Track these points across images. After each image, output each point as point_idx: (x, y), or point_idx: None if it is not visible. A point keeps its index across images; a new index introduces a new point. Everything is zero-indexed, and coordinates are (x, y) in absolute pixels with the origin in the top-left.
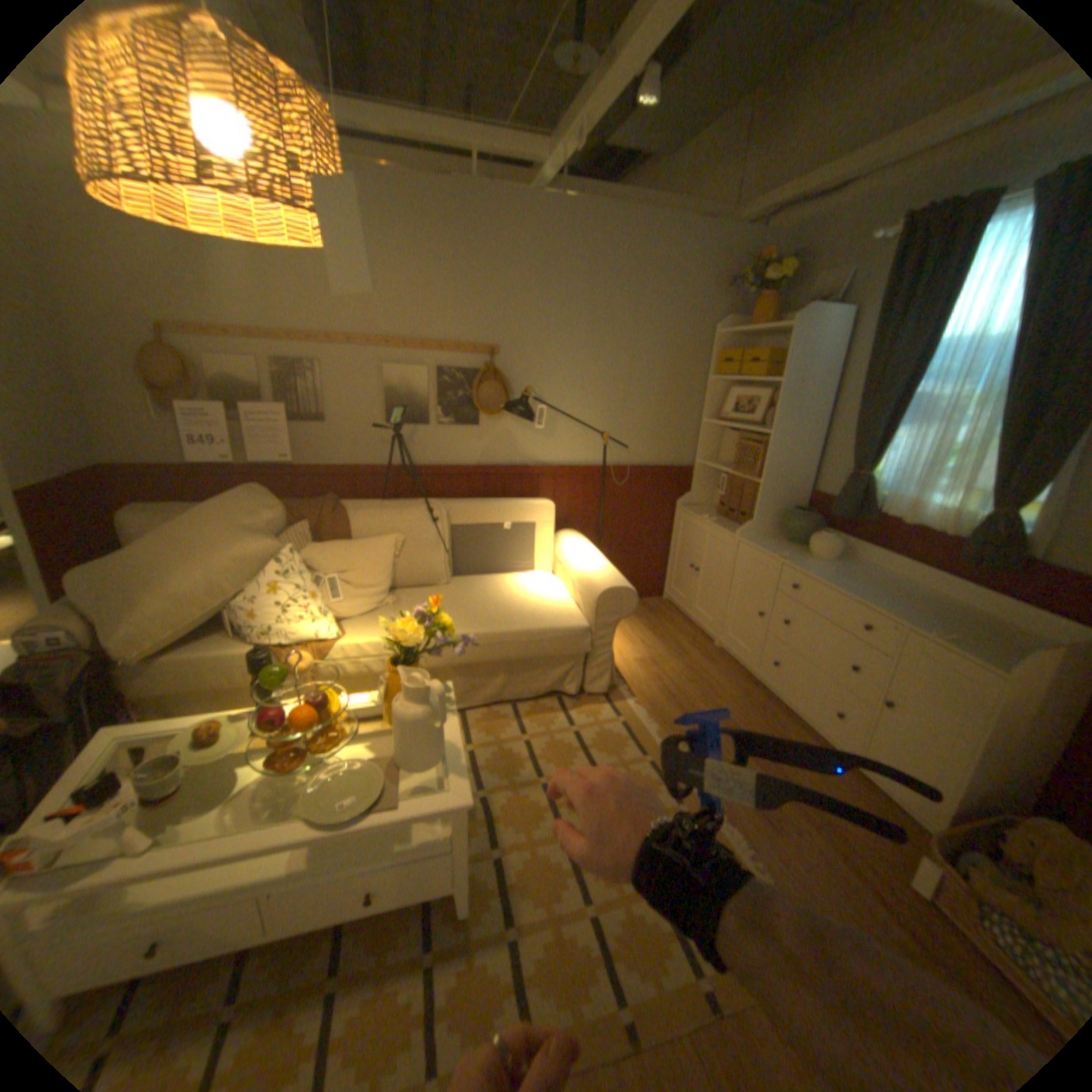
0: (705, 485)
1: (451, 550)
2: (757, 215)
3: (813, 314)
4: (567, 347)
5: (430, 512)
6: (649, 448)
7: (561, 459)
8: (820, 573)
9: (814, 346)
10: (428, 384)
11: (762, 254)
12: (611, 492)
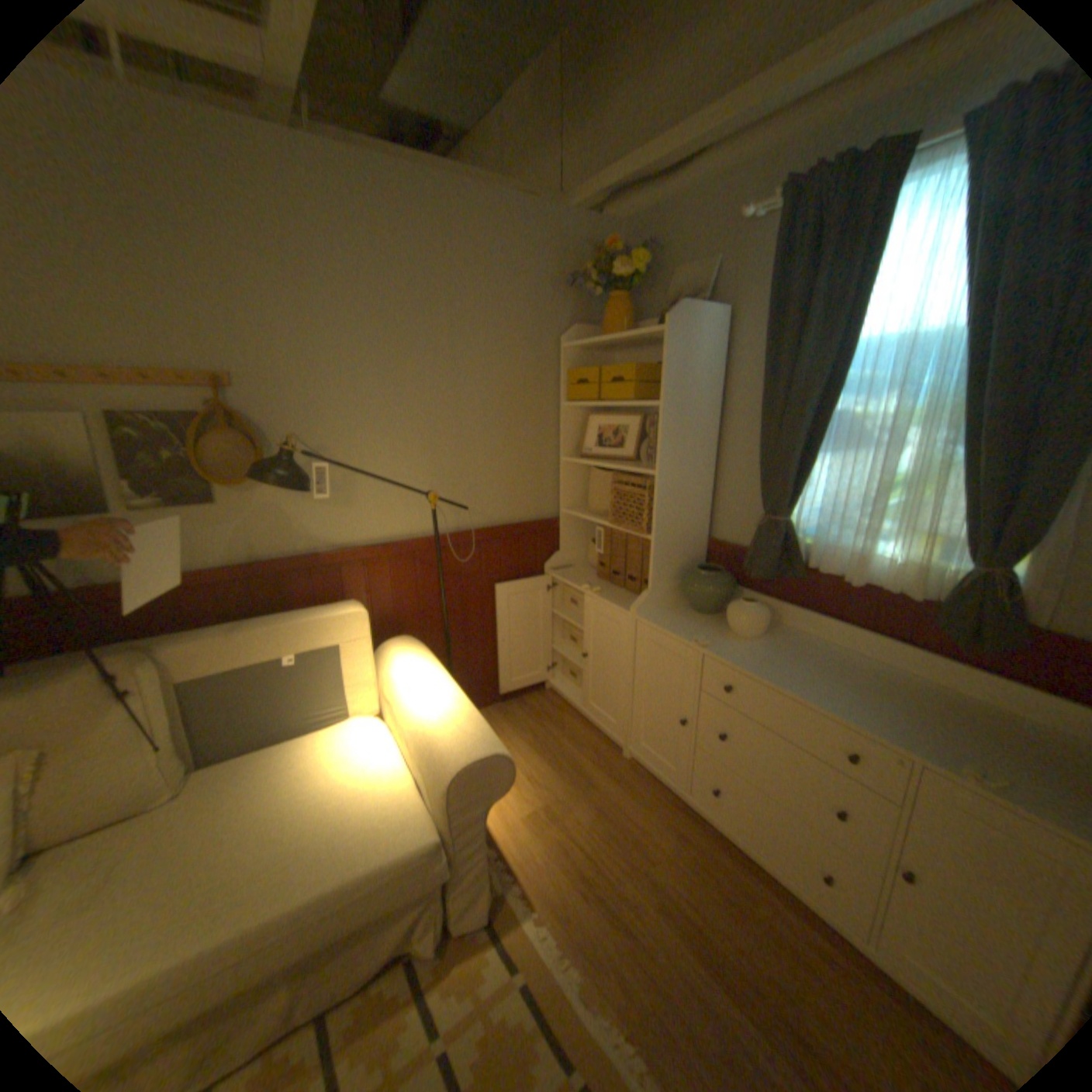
0: (577, 539)
1: (172, 739)
2: (588, 204)
3: (687, 314)
4: (355, 370)
5: (109, 682)
6: (500, 502)
7: (374, 535)
8: (759, 666)
9: (692, 357)
10: (94, 442)
11: (603, 249)
12: (457, 568)
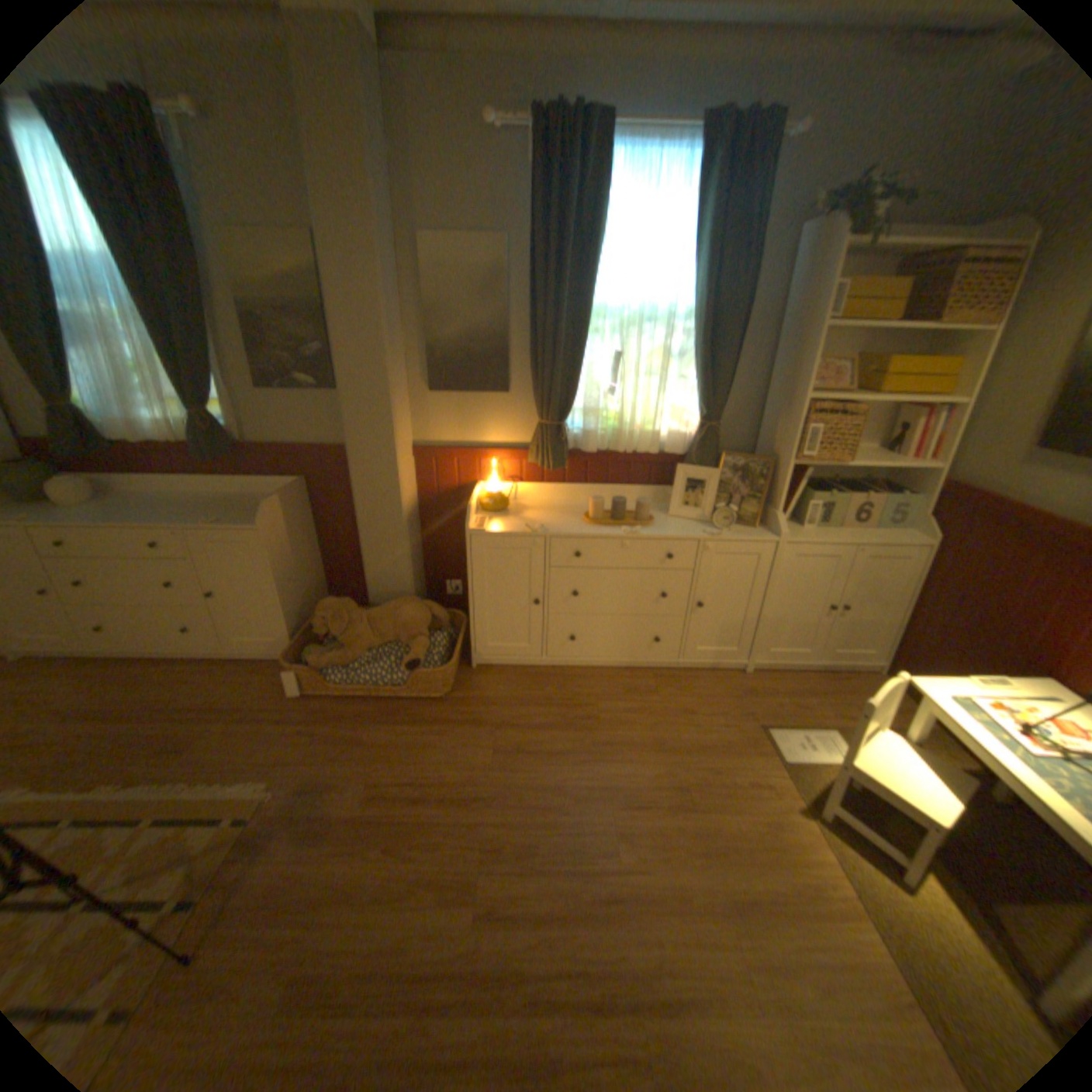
0: None
1: None
2: None
3: None
4: None
5: None
6: None
7: None
8: (76, 519)
9: None
10: None
11: None
12: None
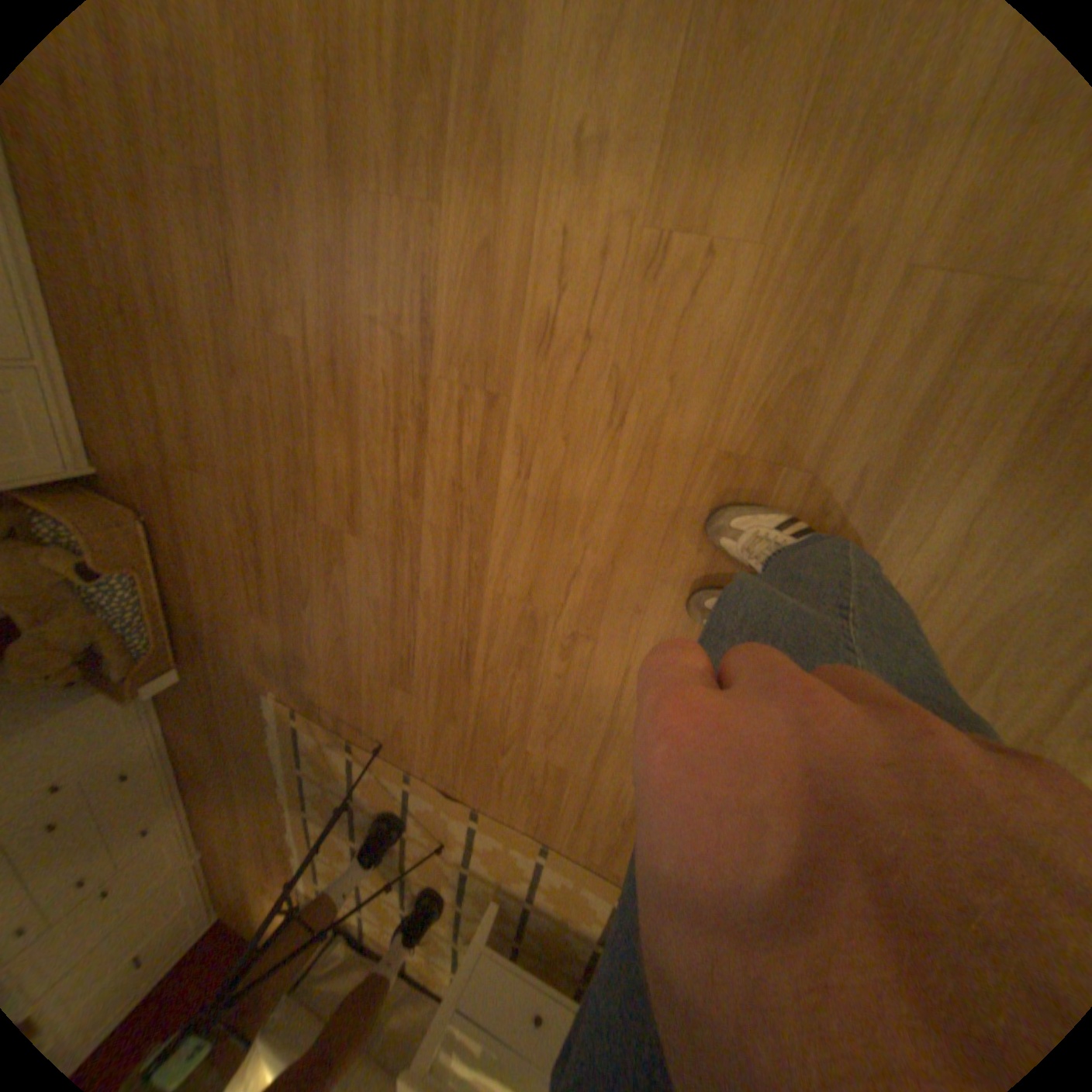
0: None
1: None
2: None
3: None
4: None
5: None
6: None
7: None
8: None
9: None
10: None
11: None
12: None
